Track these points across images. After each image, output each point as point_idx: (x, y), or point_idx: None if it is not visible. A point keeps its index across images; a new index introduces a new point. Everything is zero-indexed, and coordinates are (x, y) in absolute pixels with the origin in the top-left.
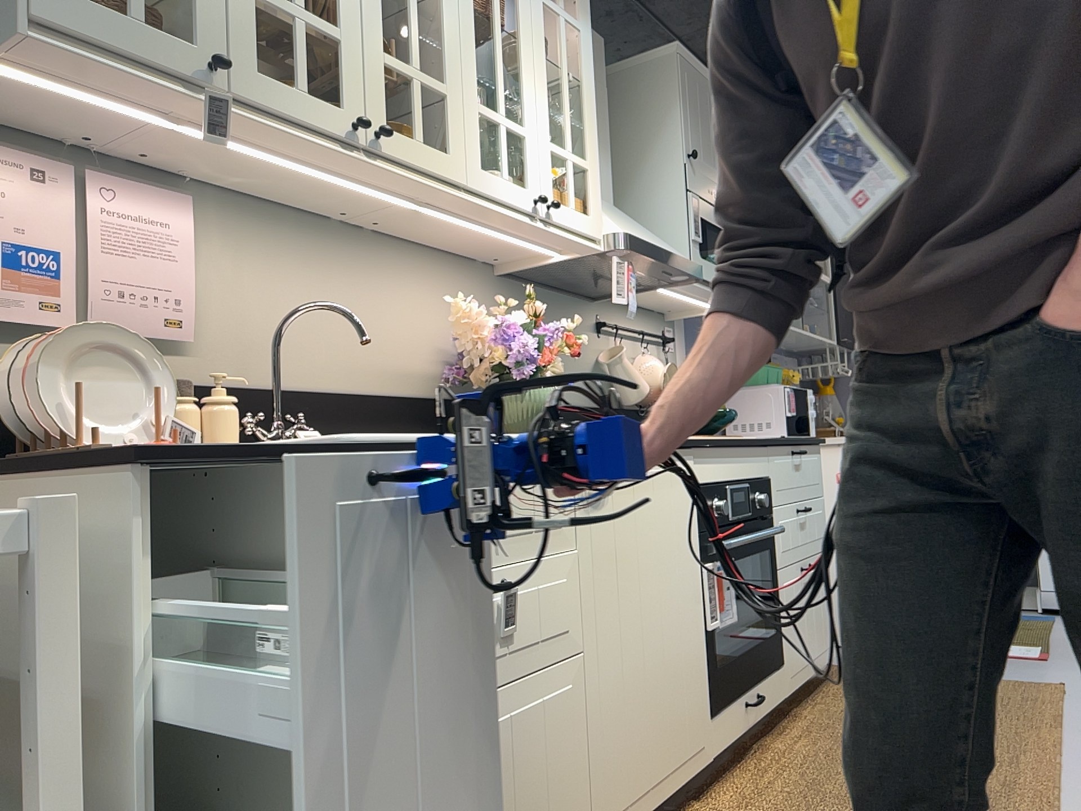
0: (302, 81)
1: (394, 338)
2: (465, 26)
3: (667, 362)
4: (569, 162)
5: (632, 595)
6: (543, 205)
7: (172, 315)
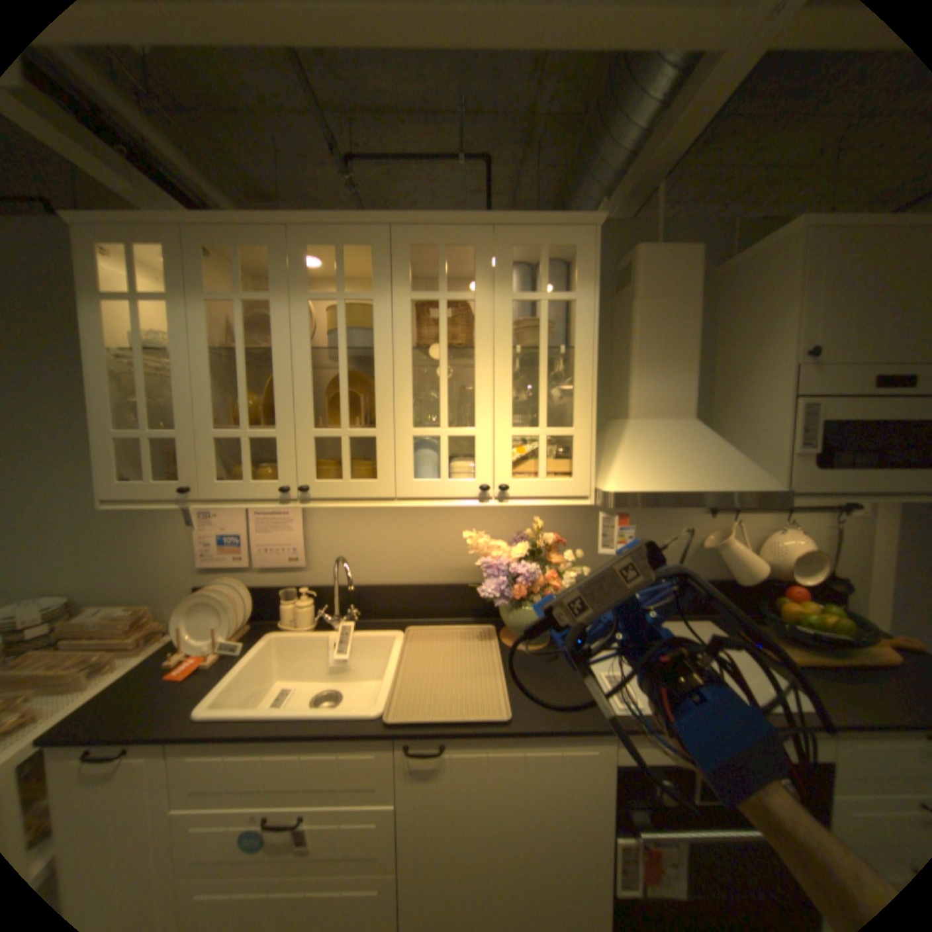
0: (248, 475)
1: (450, 548)
2: (398, 374)
3: (837, 533)
4: (540, 439)
5: (473, 848)
6: (492, 489)
7: (292, 556)
